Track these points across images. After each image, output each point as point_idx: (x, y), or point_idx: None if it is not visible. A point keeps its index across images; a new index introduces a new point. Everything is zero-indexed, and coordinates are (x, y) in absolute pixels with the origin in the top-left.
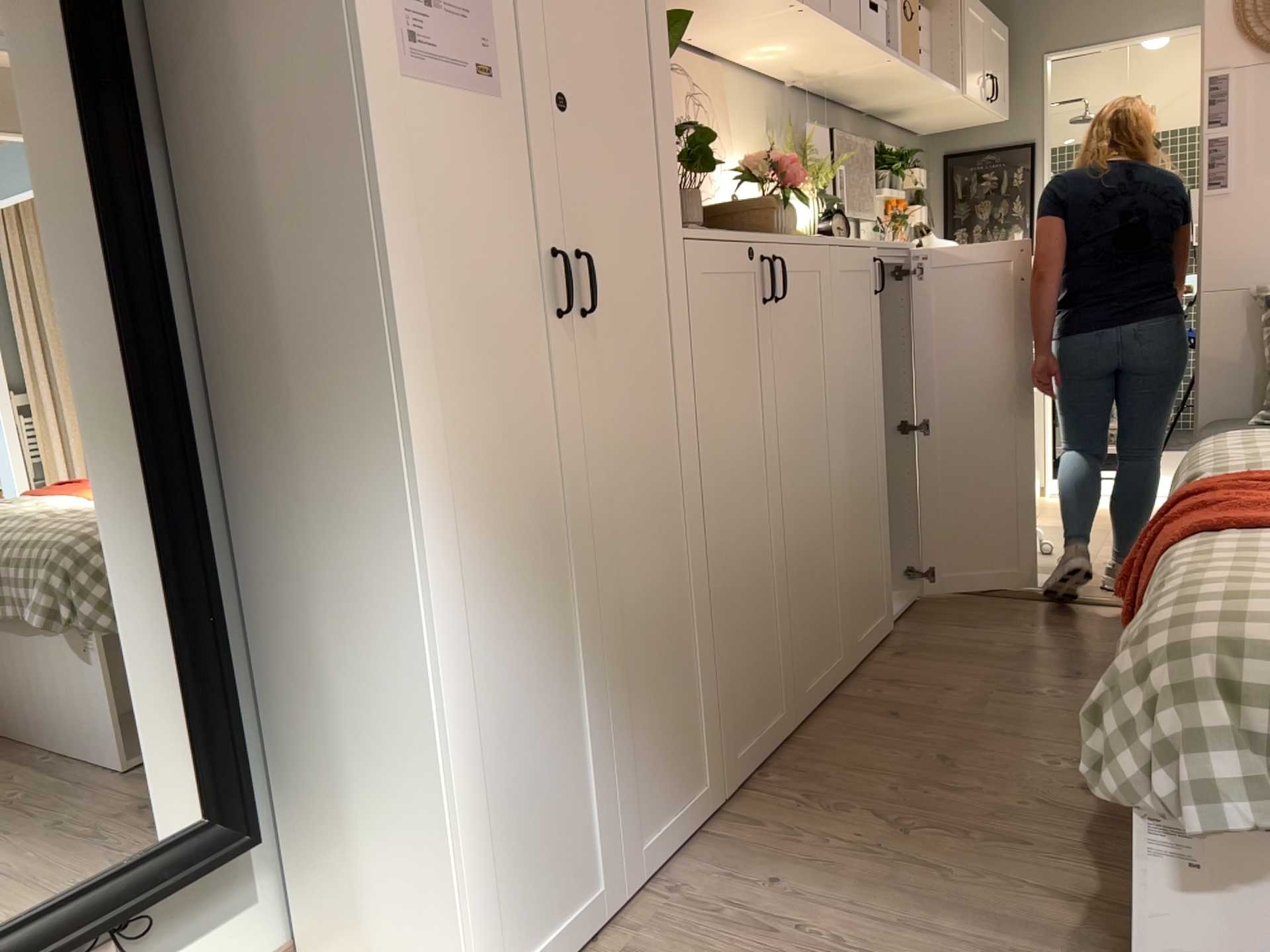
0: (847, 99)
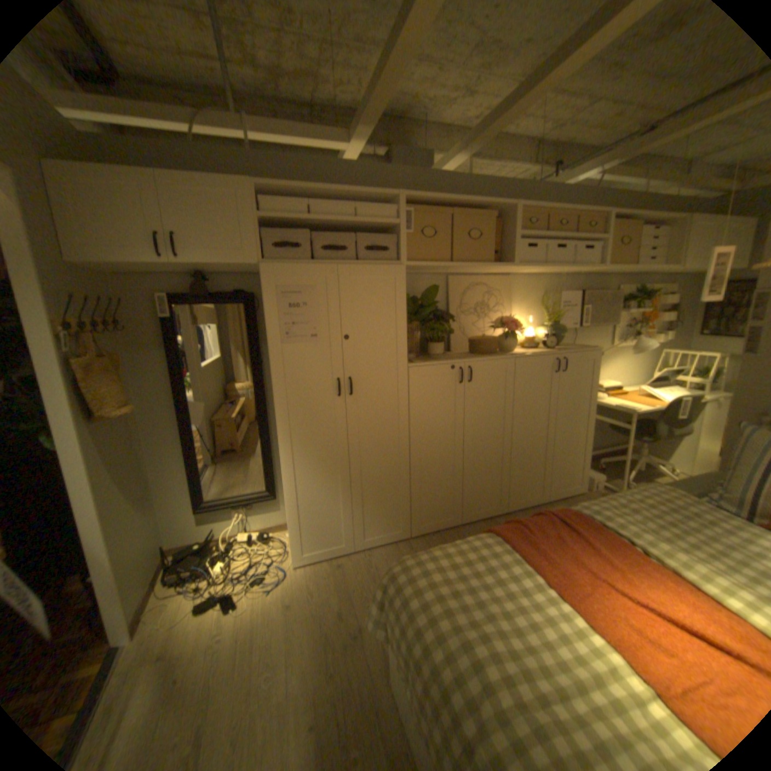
0: (608, 273)
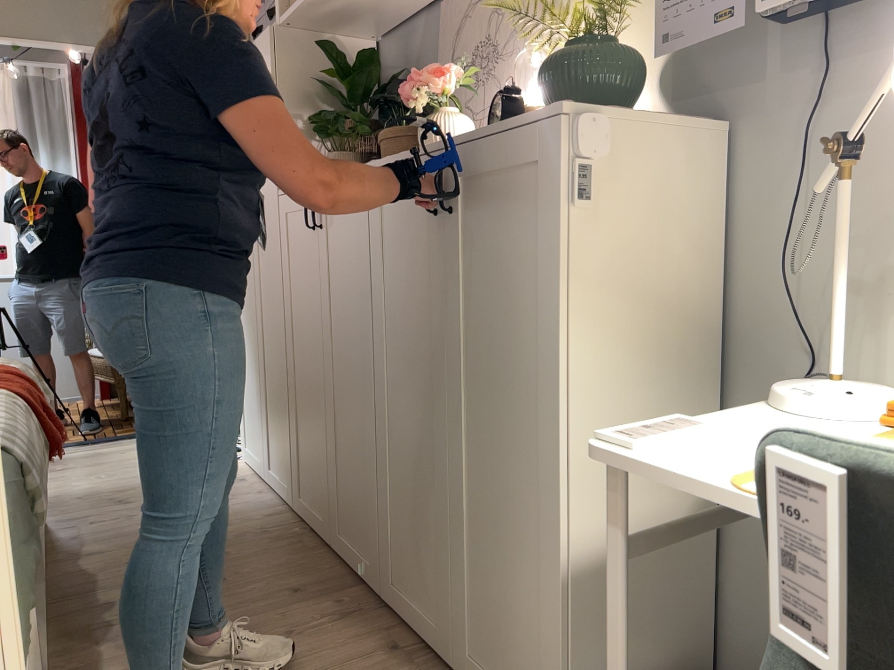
0: None
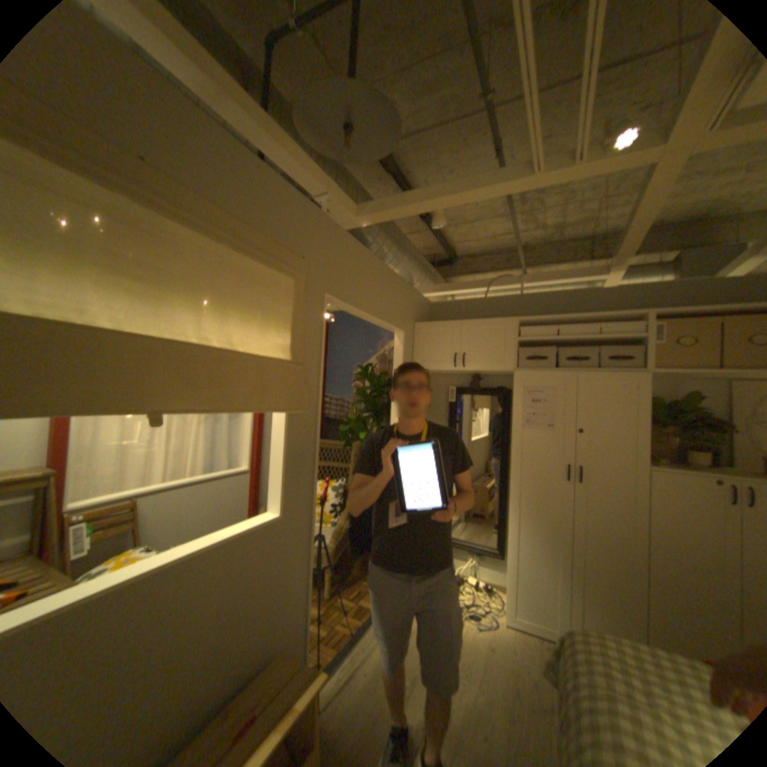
0: None
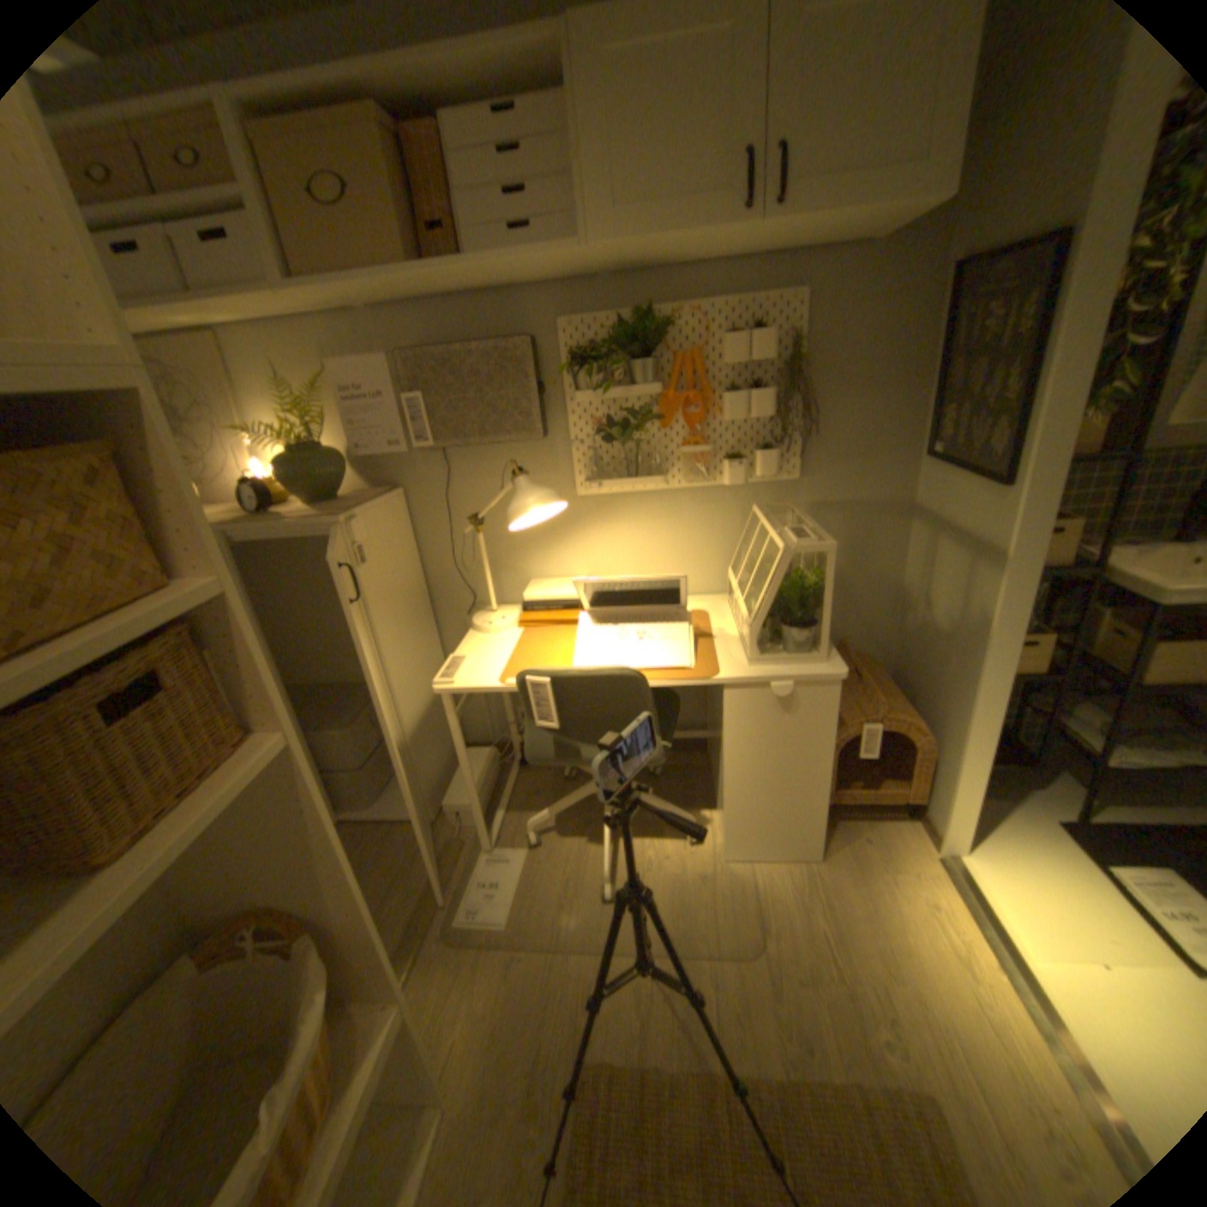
0: (476, 283)
